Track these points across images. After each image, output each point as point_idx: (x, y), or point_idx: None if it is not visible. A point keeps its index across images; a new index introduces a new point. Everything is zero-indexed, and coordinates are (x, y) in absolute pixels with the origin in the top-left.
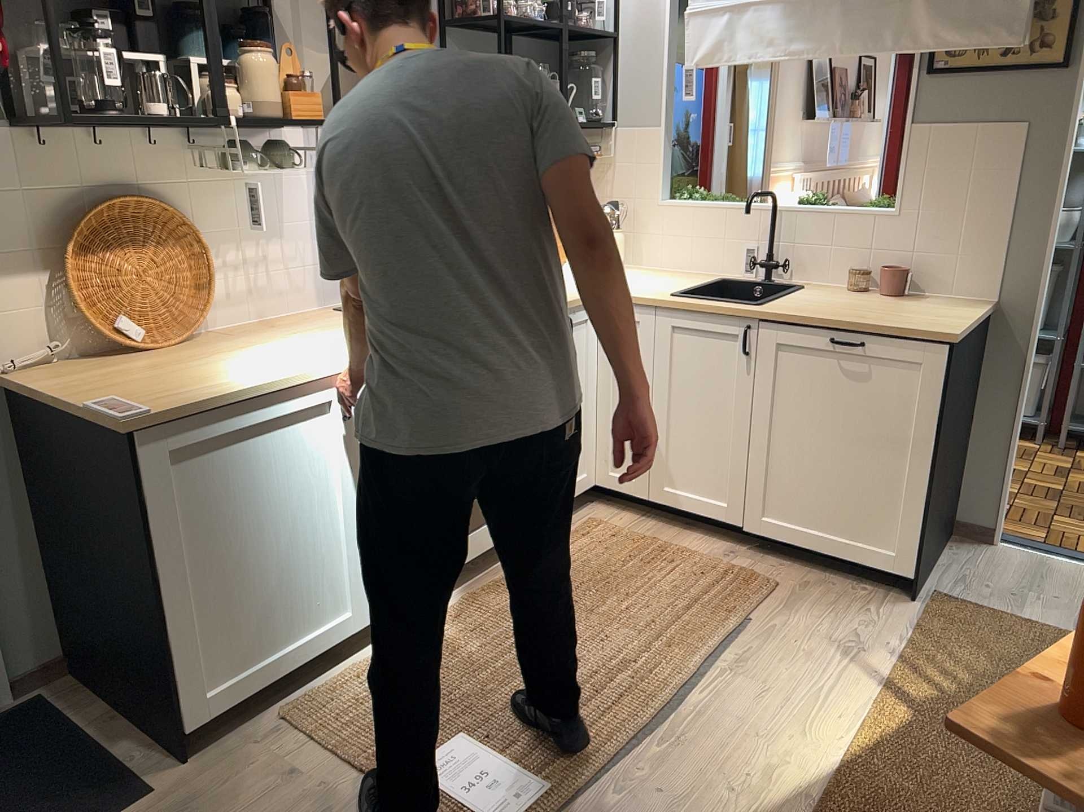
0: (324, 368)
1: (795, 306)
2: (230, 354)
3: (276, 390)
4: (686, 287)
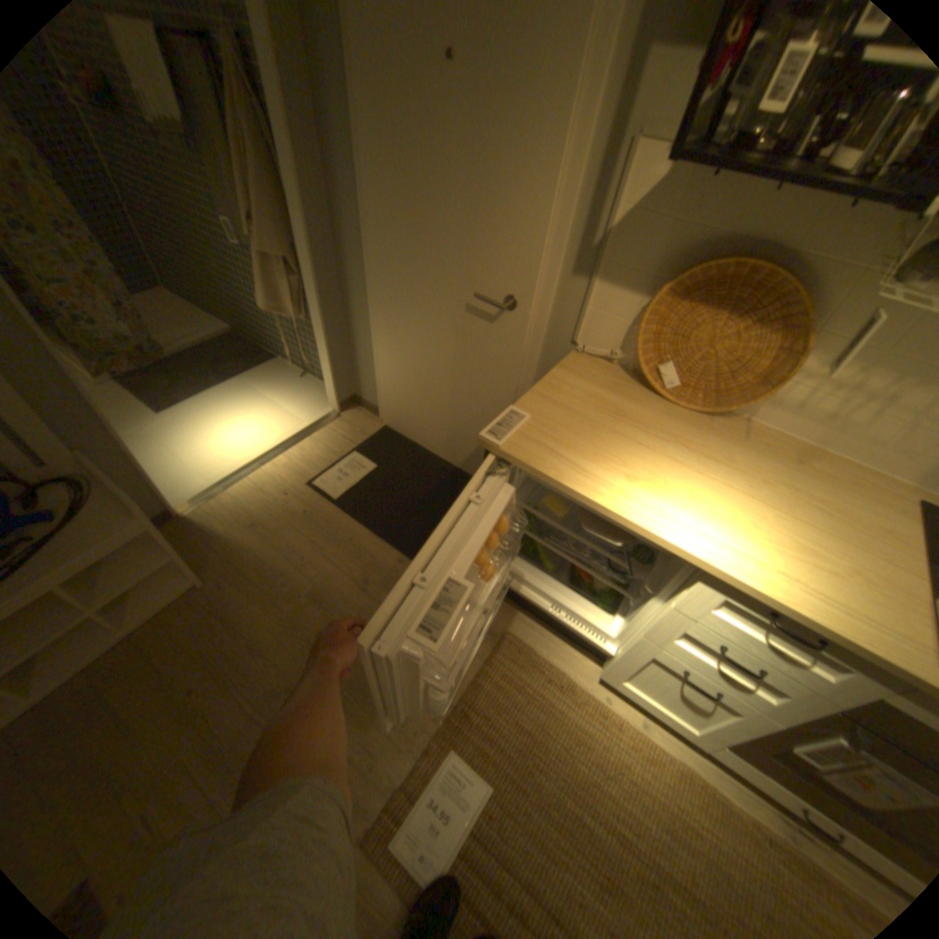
0: (678, 545)
1: None
2: (688, 452)
3: (612, 516)
4: None
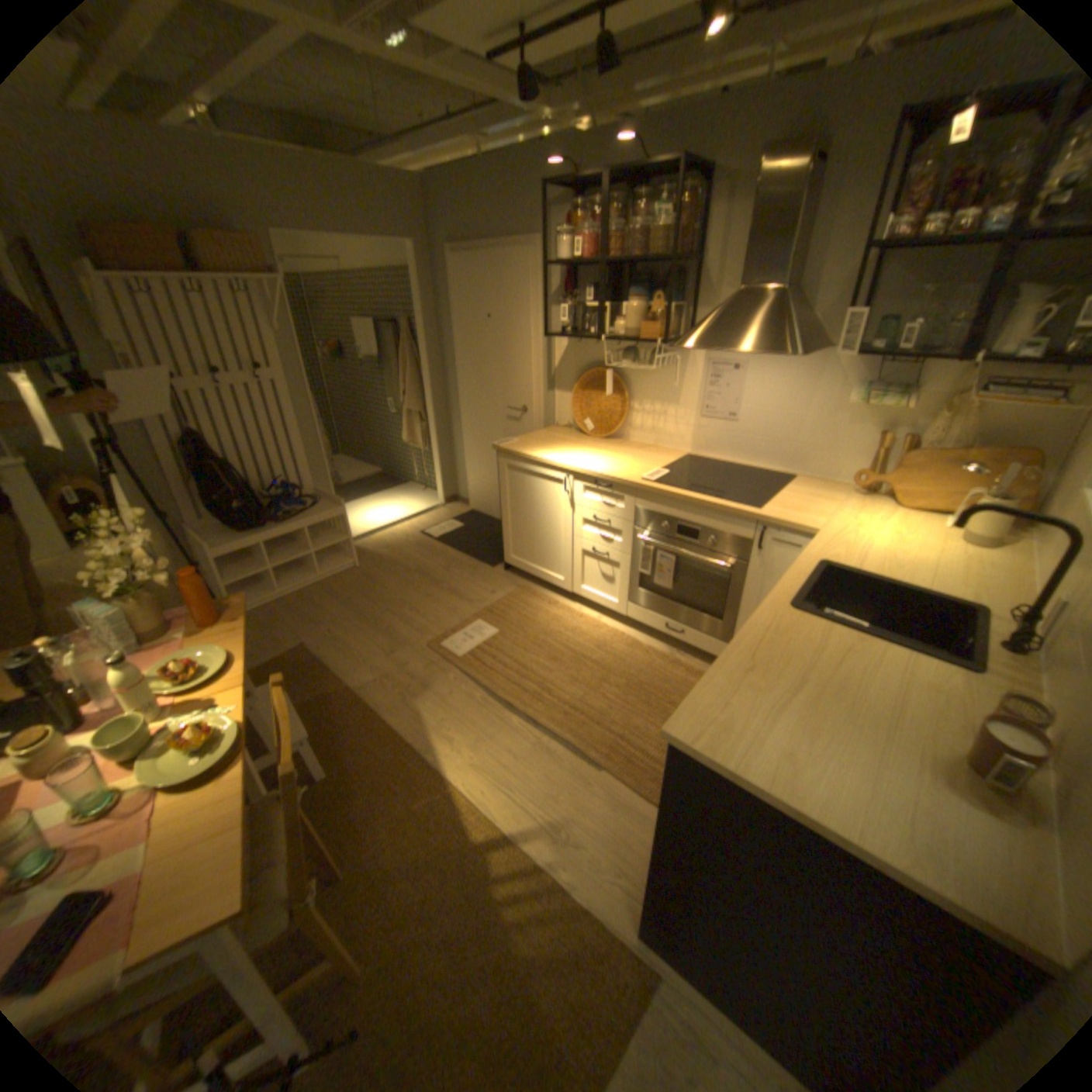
0: (558, 464)
1: (799, 633)
2: (584, 447)
3: (538, 462)
4: (890, 577)
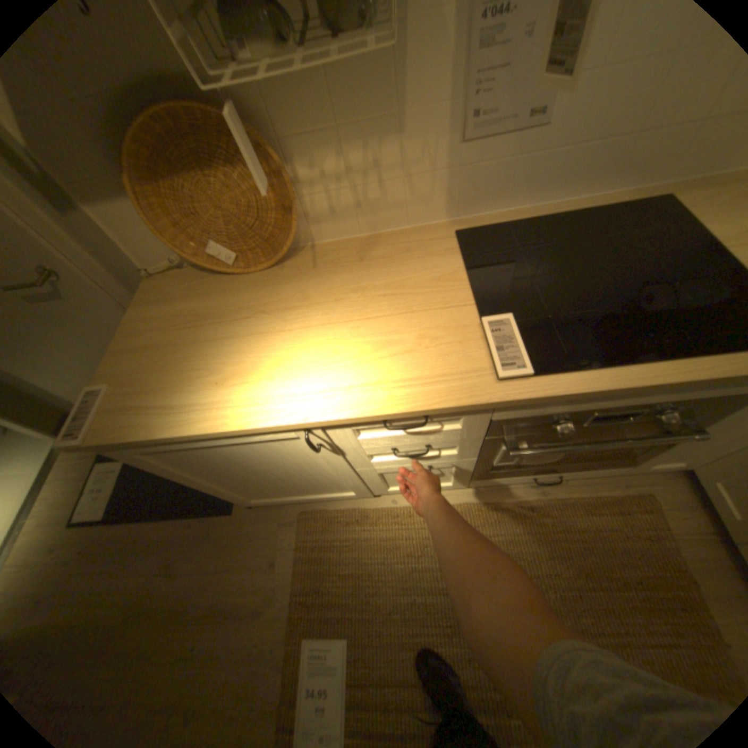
0: (274, 424)
1: None
2: (265, 317)
3: (216, 433)
4: None
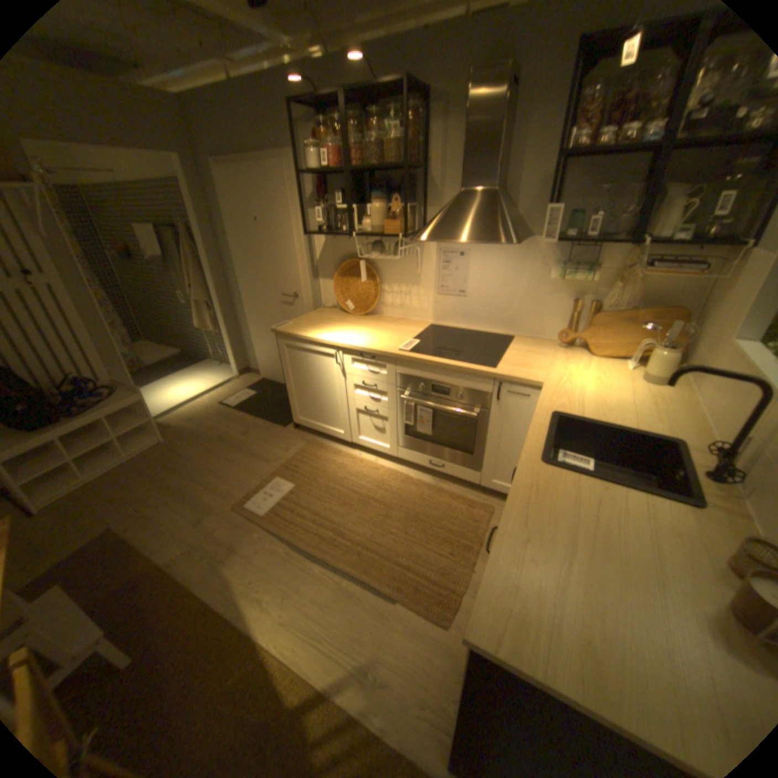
0: (329, 341)
1: (556, 488)
2: (349, 324)
3: (312, 340)
4: (606, 420)
